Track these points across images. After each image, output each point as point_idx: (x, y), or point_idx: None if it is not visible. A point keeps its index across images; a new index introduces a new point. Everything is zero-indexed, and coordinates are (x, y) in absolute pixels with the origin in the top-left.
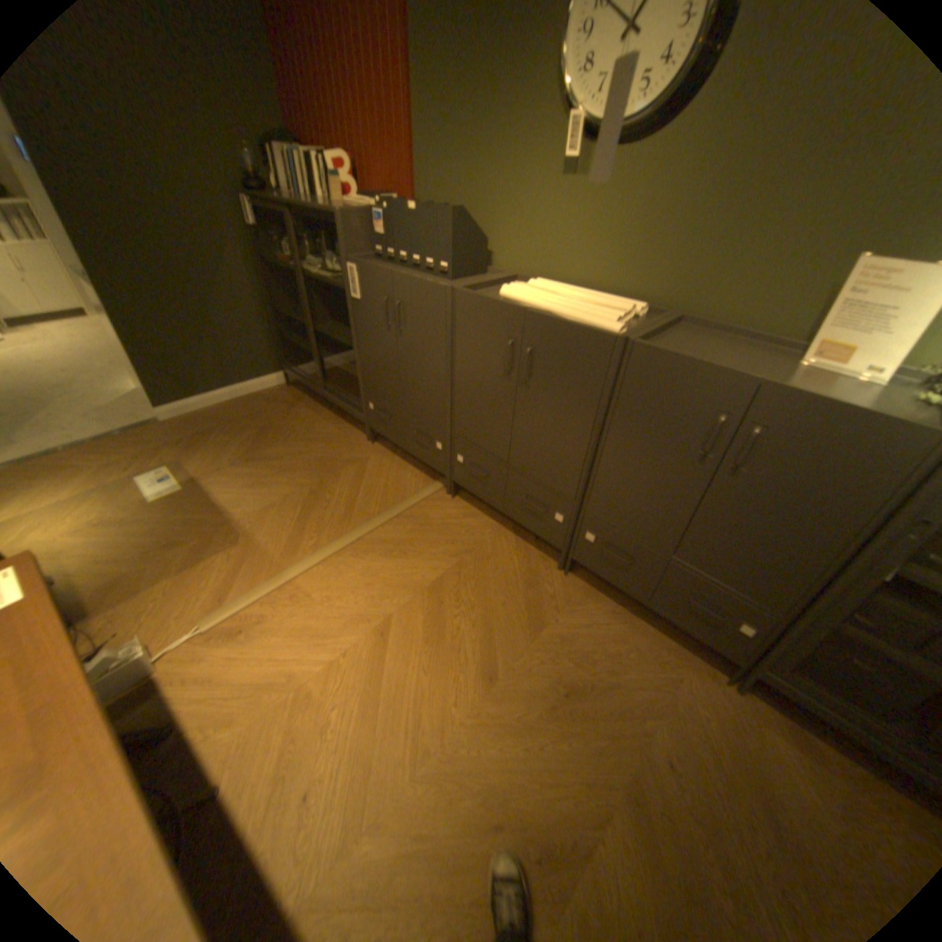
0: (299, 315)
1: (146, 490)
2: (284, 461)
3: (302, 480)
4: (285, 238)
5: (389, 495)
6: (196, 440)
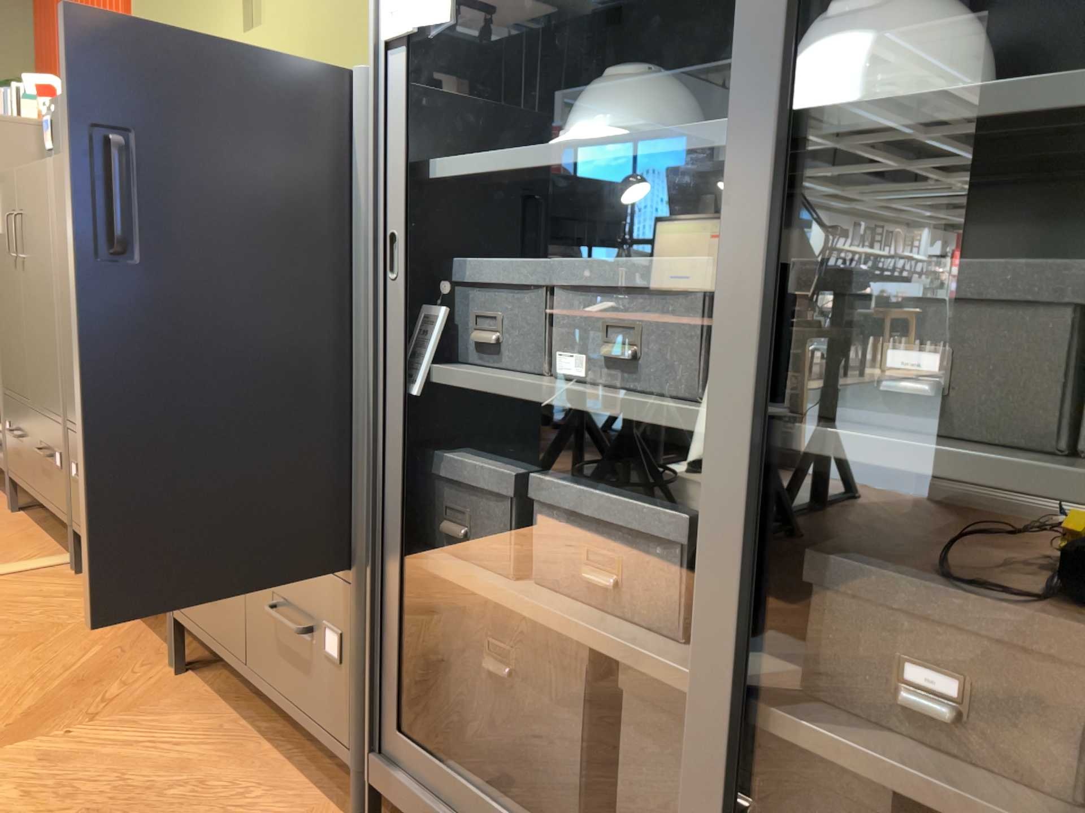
0: None
1: None
2: None
3: None
4: None
5: None
6: None
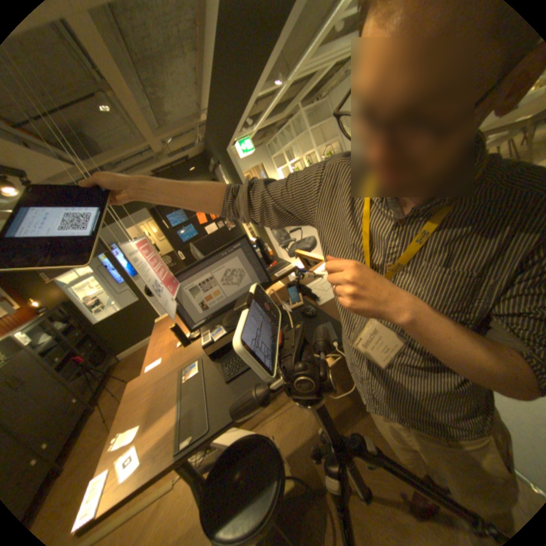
0: None
1: None
2: None
3: None
4: None
5: None
6: None
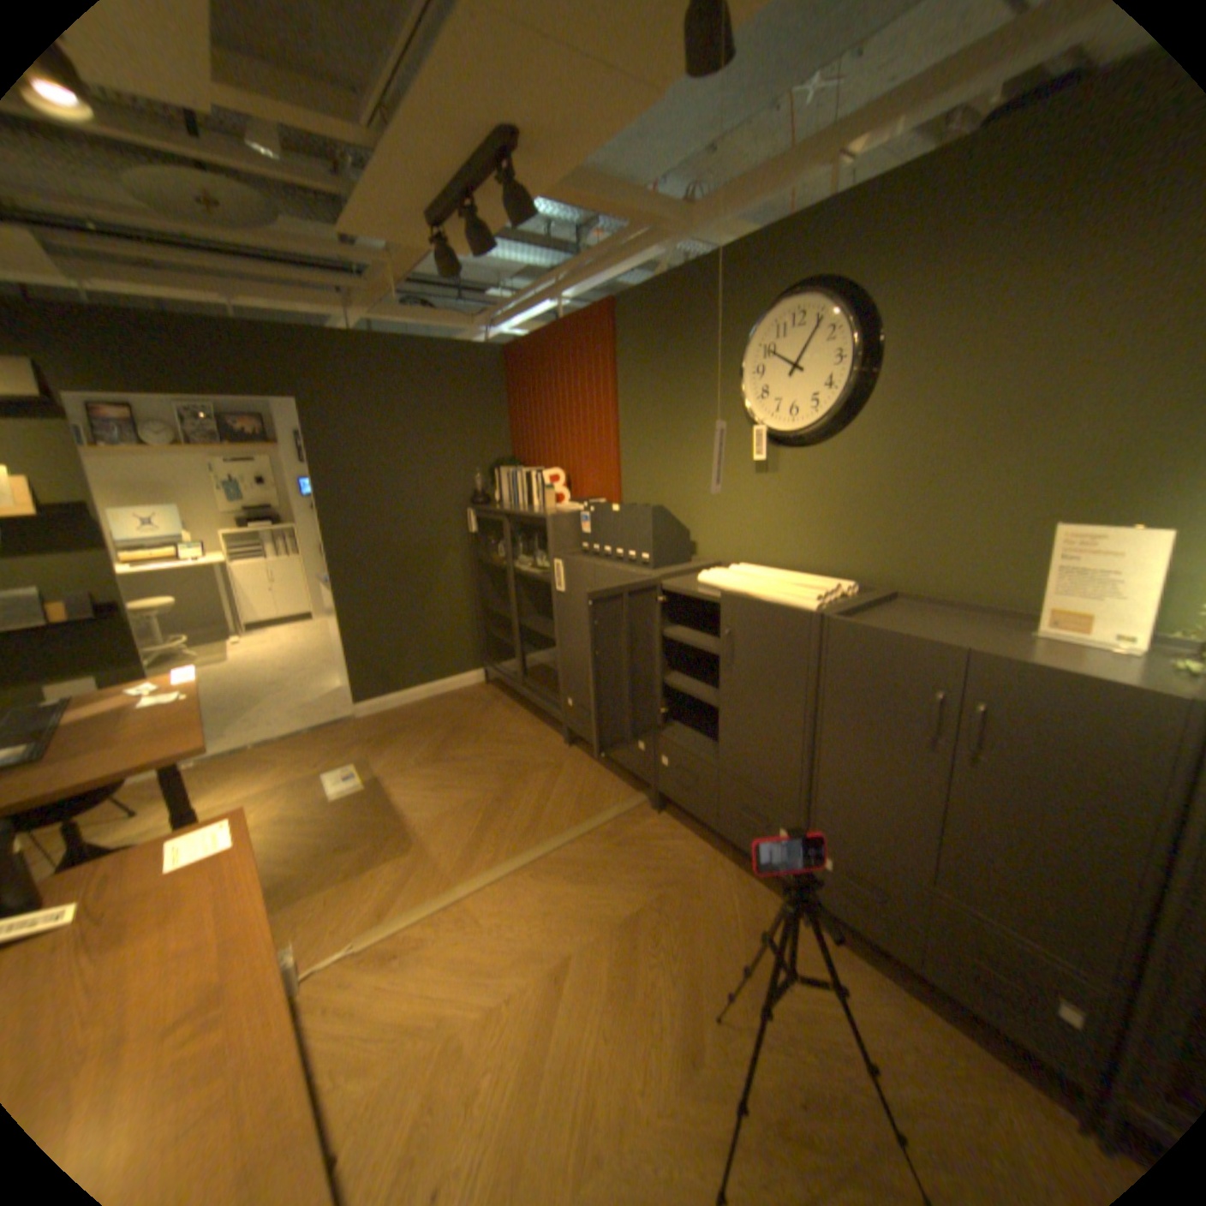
0: (507, 612)
1: (330, 791)
2: (472, 765)
3: (489, 786)
4: (503, 543)
5: (584, 808)
6: (388, 740)
